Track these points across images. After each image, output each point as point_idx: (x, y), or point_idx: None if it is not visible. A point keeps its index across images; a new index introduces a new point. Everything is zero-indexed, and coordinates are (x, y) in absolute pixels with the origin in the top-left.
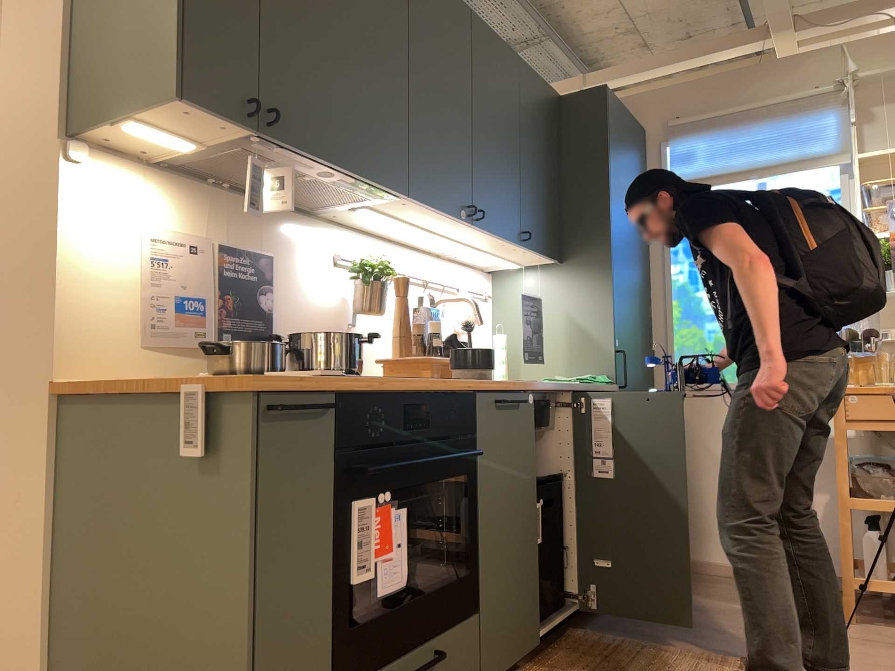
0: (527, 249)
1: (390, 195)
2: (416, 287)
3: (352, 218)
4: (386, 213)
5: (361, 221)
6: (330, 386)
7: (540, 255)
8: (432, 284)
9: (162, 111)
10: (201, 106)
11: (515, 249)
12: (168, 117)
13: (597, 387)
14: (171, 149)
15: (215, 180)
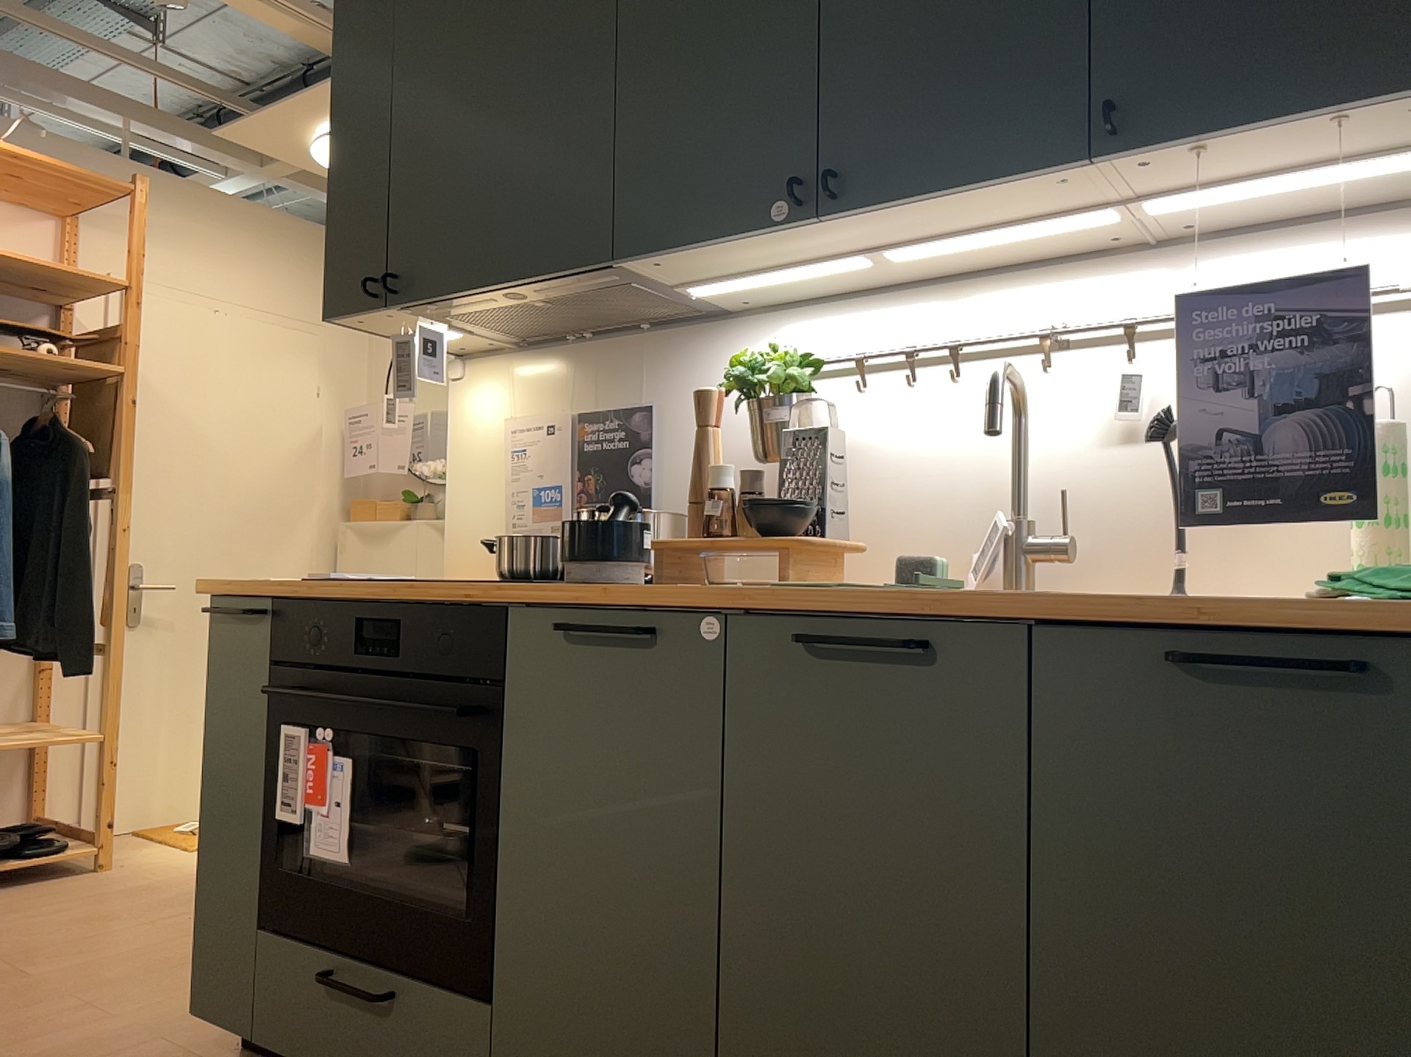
0: (1183, 149)
1: (623, 267)
2: (1105, 349)
3: (780, 291)
4: (724, 277)
5: (801, 287)
6: (277, 590)
7: (1309, 124)
8: (1090, 336)
9: (363, 328)
10: (347, 314)
11: (1157, 165)
12: (379, 327)
13: (1292, 611)
14: (472, 336)
15: (569, 334)
